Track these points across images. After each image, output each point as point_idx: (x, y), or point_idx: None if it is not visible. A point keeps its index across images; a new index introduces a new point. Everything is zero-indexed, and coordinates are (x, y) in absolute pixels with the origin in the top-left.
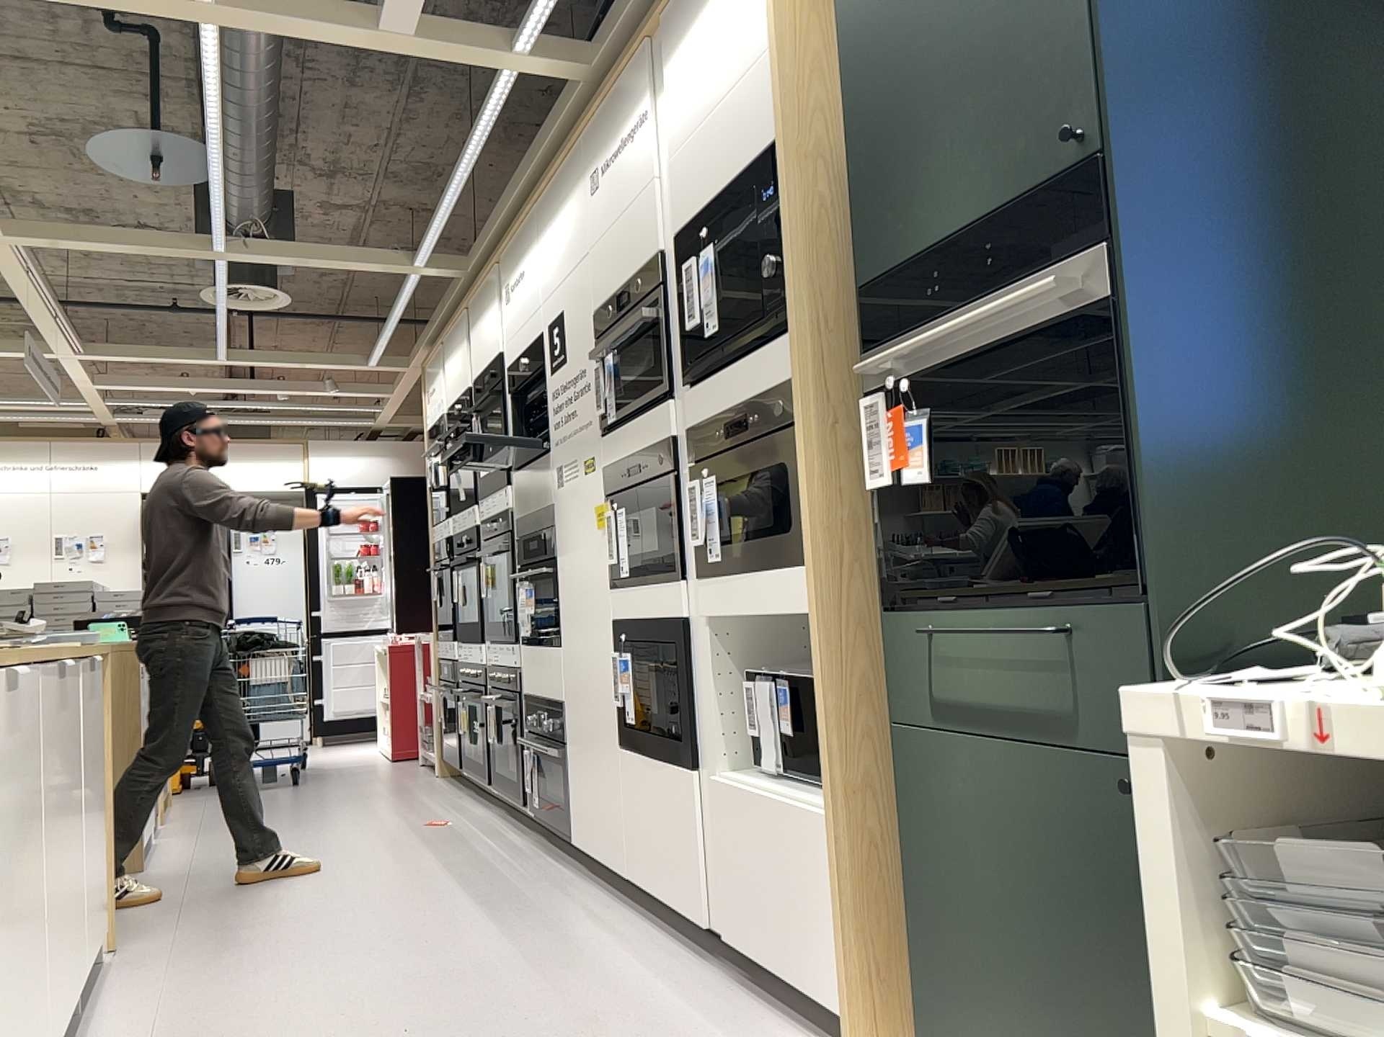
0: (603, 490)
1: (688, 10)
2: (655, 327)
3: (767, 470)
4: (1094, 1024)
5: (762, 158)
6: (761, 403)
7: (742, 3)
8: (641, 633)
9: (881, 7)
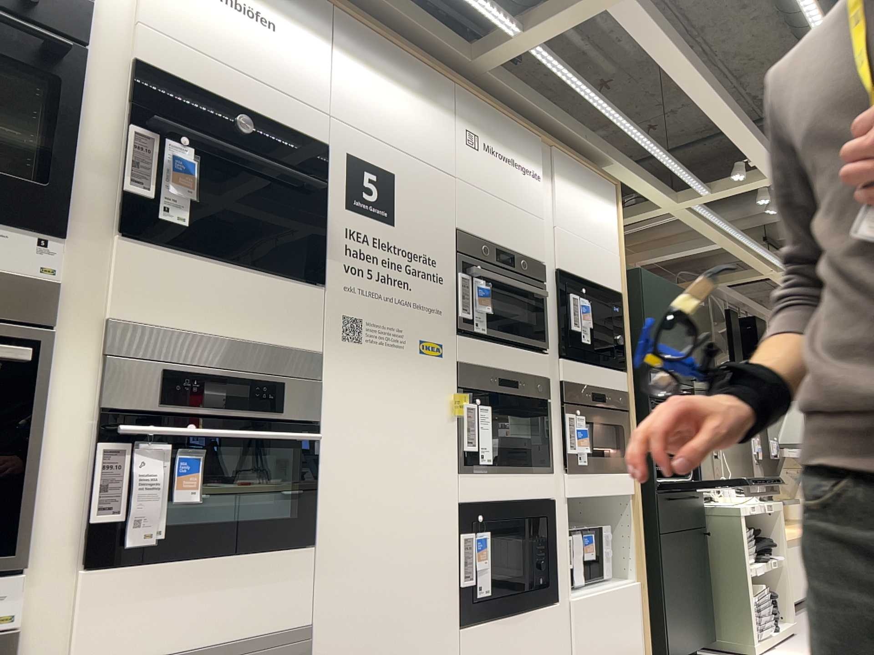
0: (457, 381)
1: (573, 174)
2: (527, 298)
3: (610, 424)
4: (695, 602)
5: (608, 288)
6: (608, 392)
7: (603, 219)
8: (506, 510)
9: (651, 294)
